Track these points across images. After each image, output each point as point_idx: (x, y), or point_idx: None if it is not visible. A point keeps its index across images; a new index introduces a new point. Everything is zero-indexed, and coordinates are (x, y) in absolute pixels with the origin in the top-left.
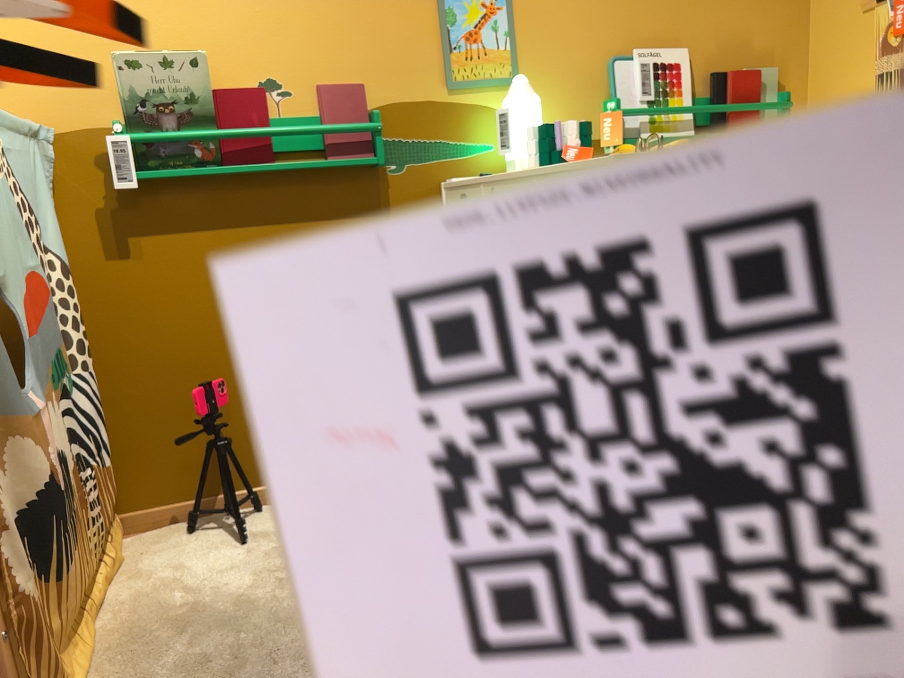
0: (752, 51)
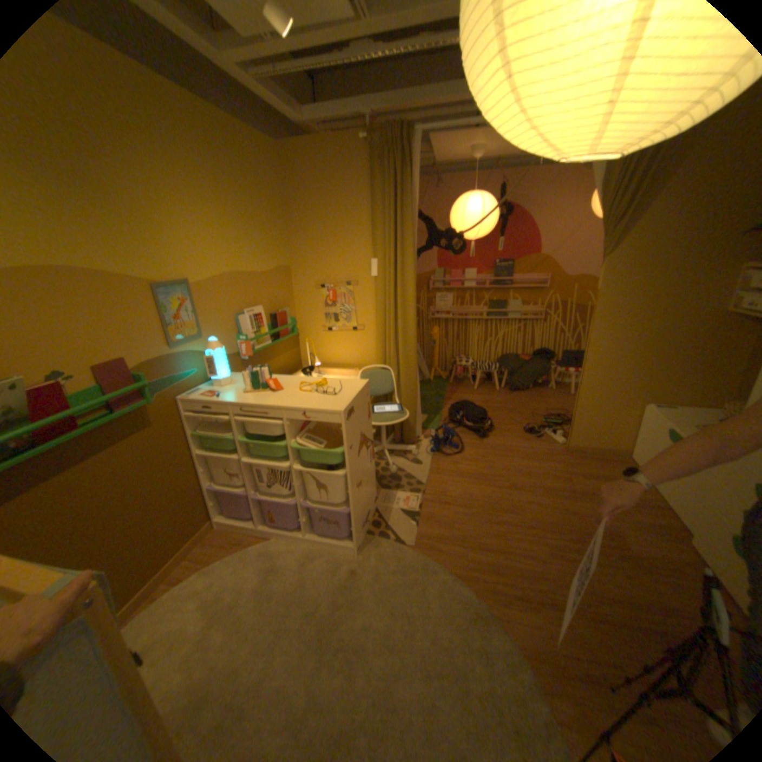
0: (279, 302)
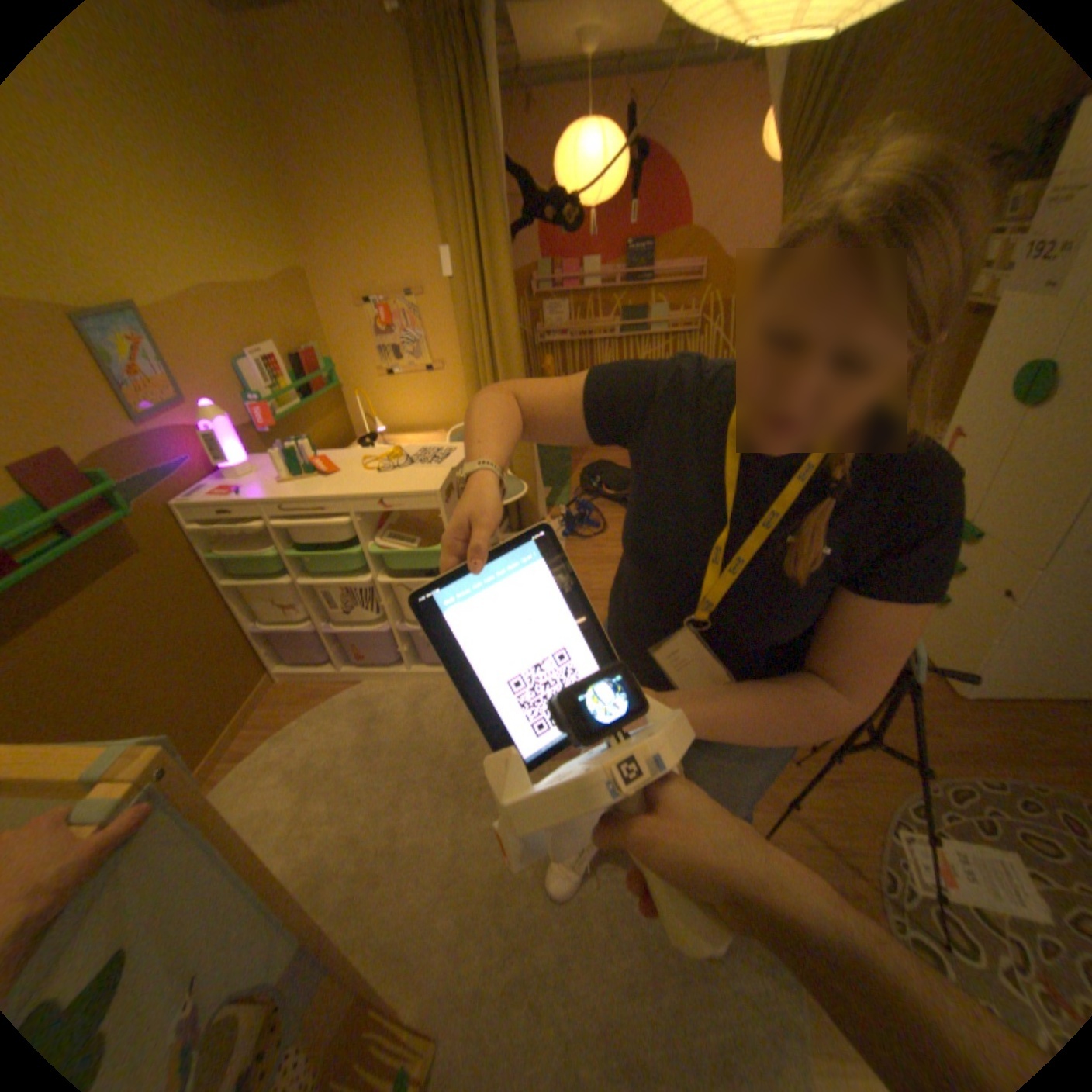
0: (298, 333)
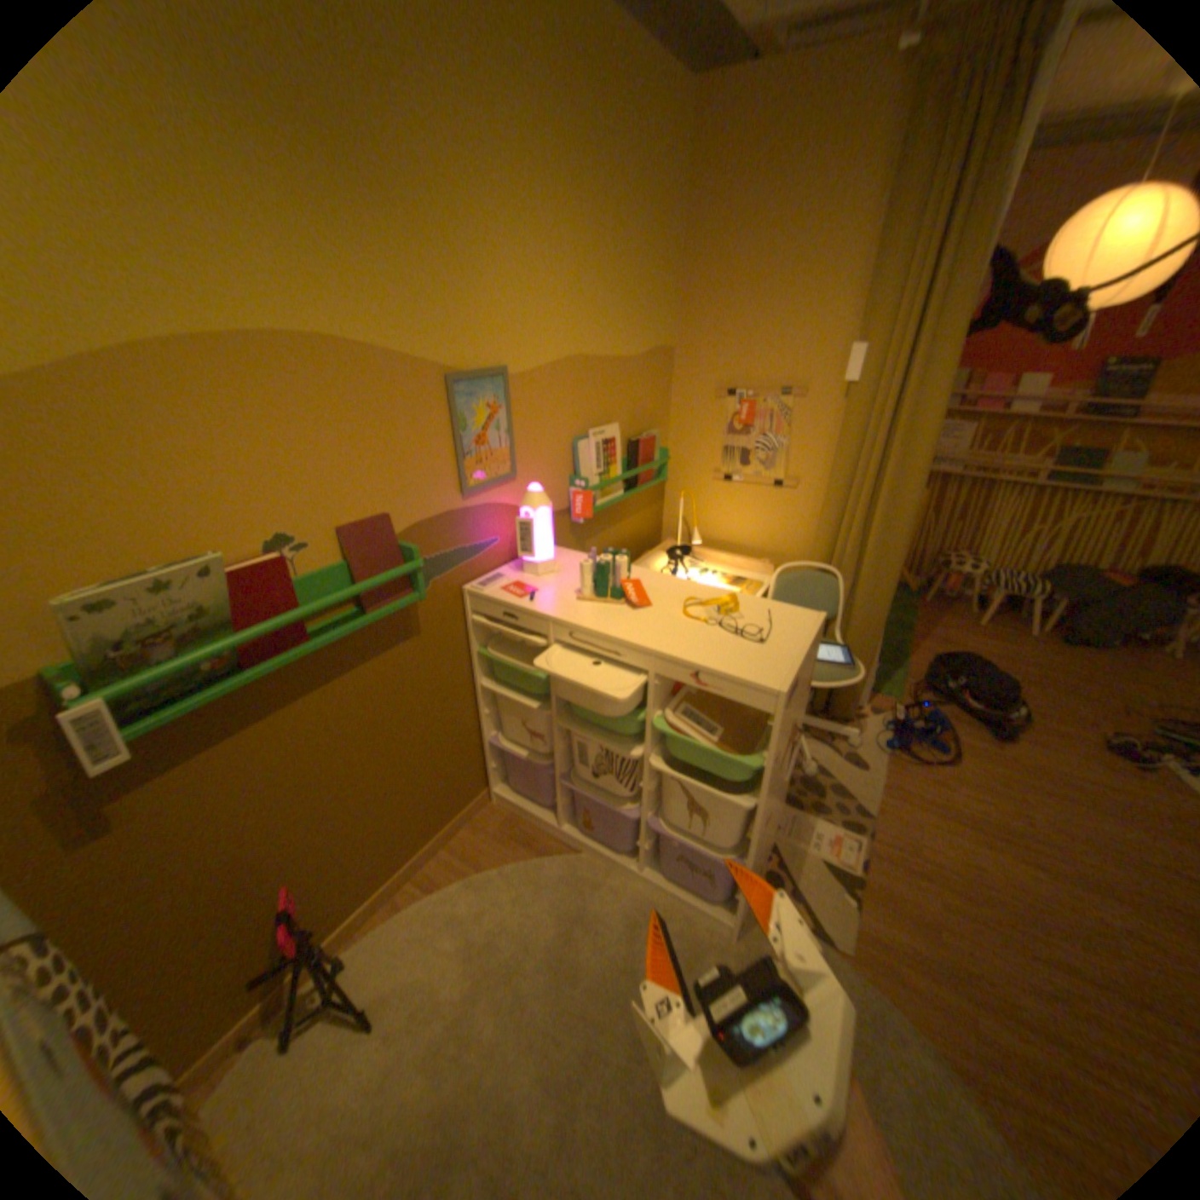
0: (646, 417)
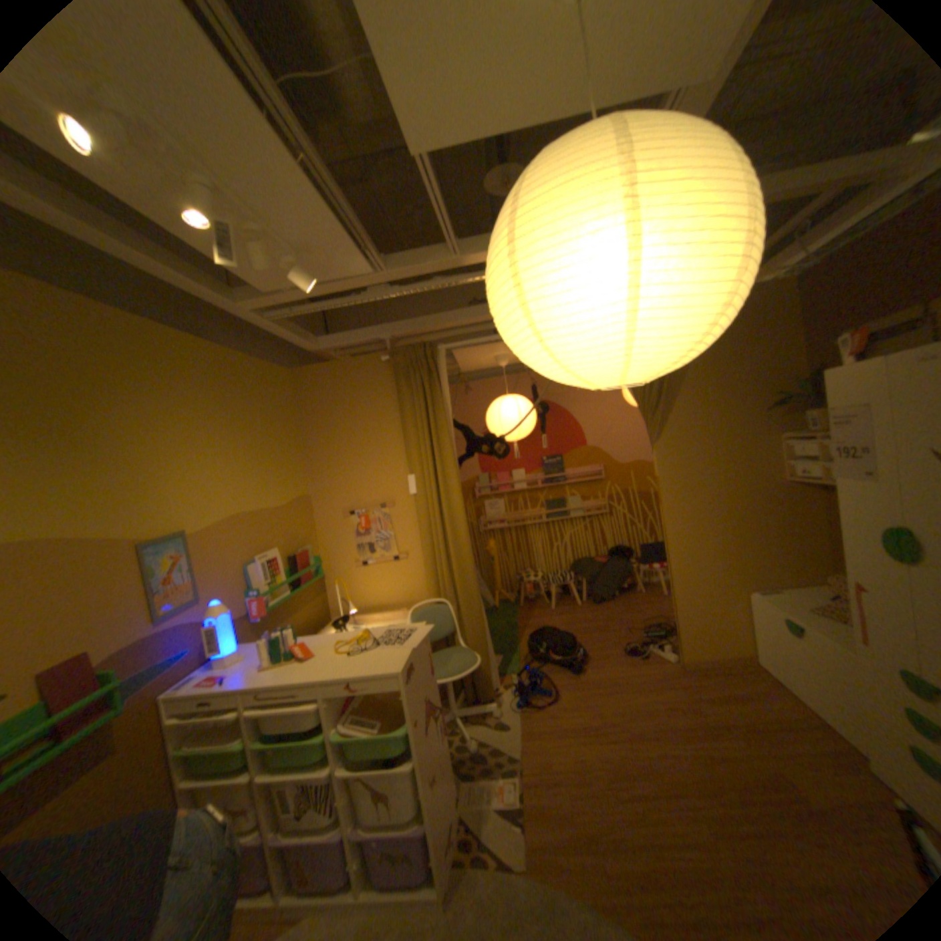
0: (299, 539)
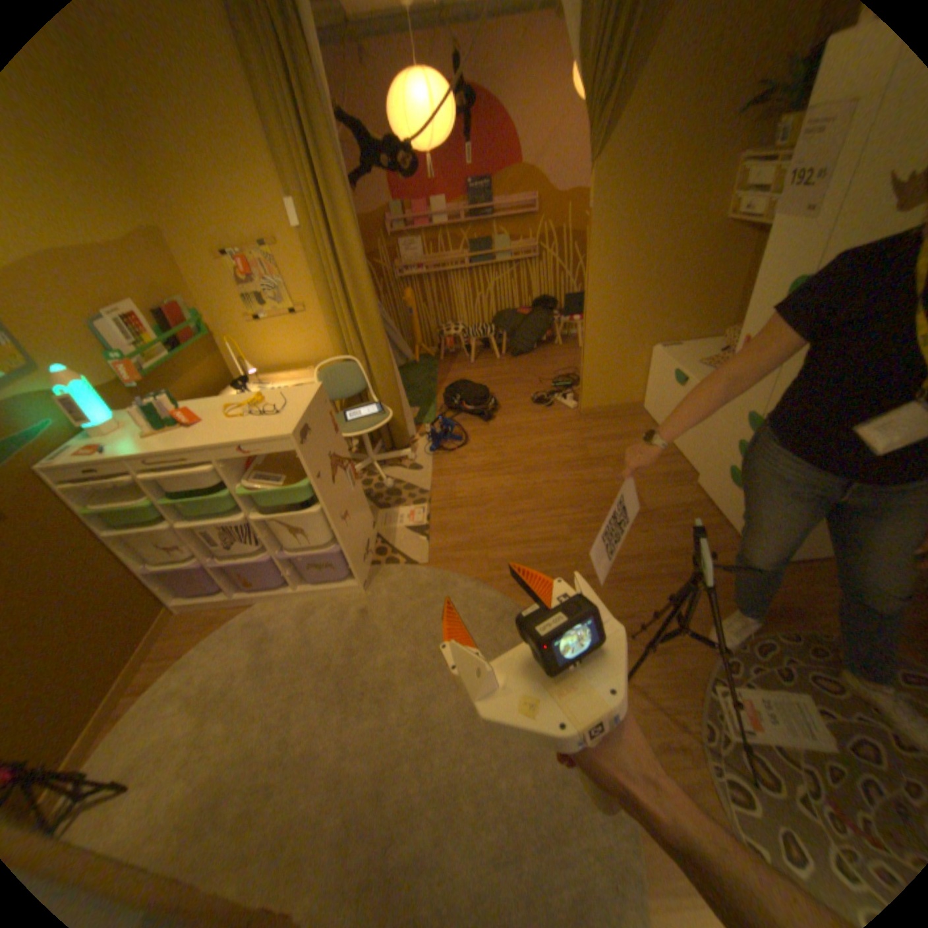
0: (159, 288)
